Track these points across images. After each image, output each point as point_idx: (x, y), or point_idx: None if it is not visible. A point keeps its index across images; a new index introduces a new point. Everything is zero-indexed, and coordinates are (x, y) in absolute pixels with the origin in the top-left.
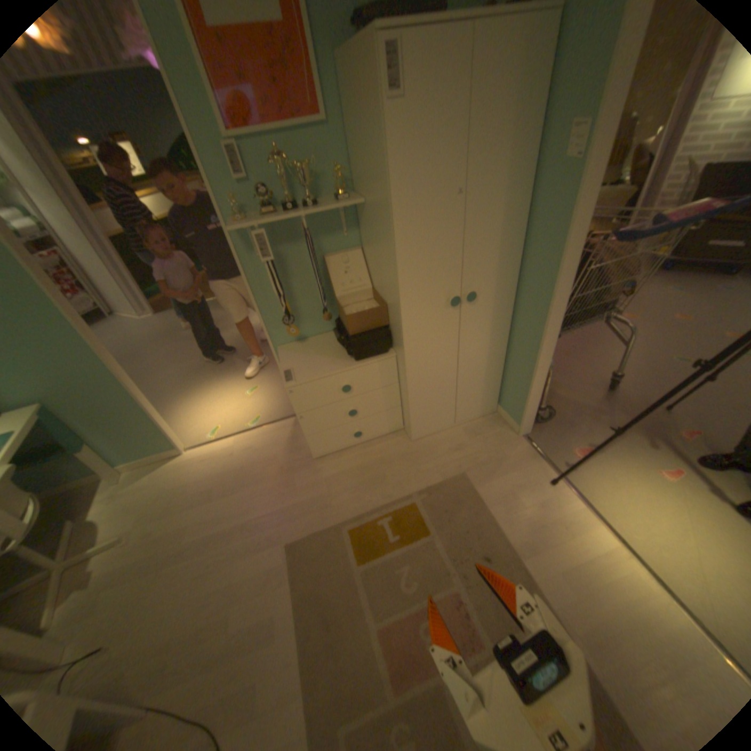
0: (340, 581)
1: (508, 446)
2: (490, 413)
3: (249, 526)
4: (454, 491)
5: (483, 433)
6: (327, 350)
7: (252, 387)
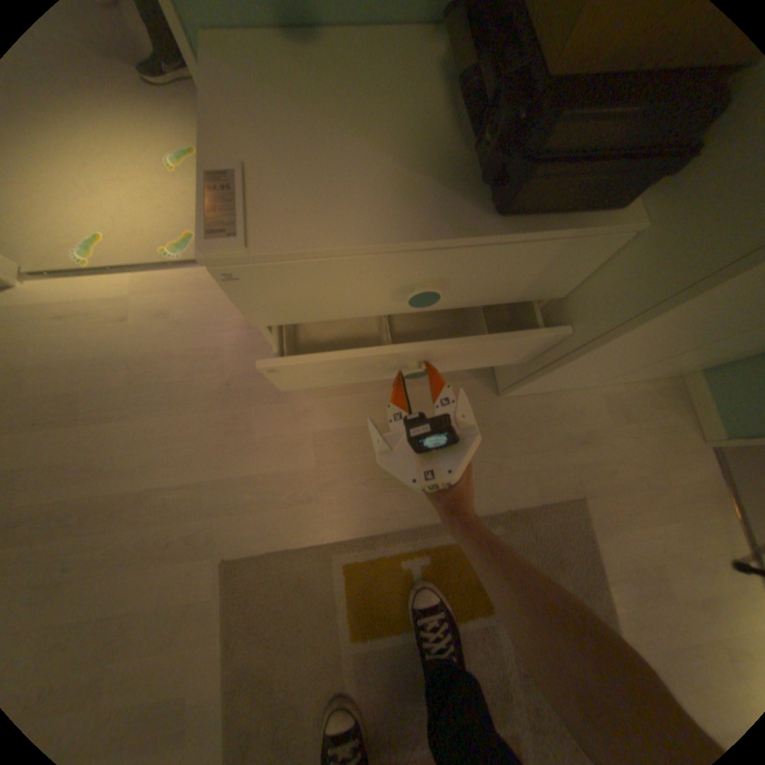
0: (316, 666)
1: (683, 462)
2: (673, 377)
3: (151, 503)
4: (560, 537)
5: (644, 420)
6: (392, 113)
7: (181, 146)
